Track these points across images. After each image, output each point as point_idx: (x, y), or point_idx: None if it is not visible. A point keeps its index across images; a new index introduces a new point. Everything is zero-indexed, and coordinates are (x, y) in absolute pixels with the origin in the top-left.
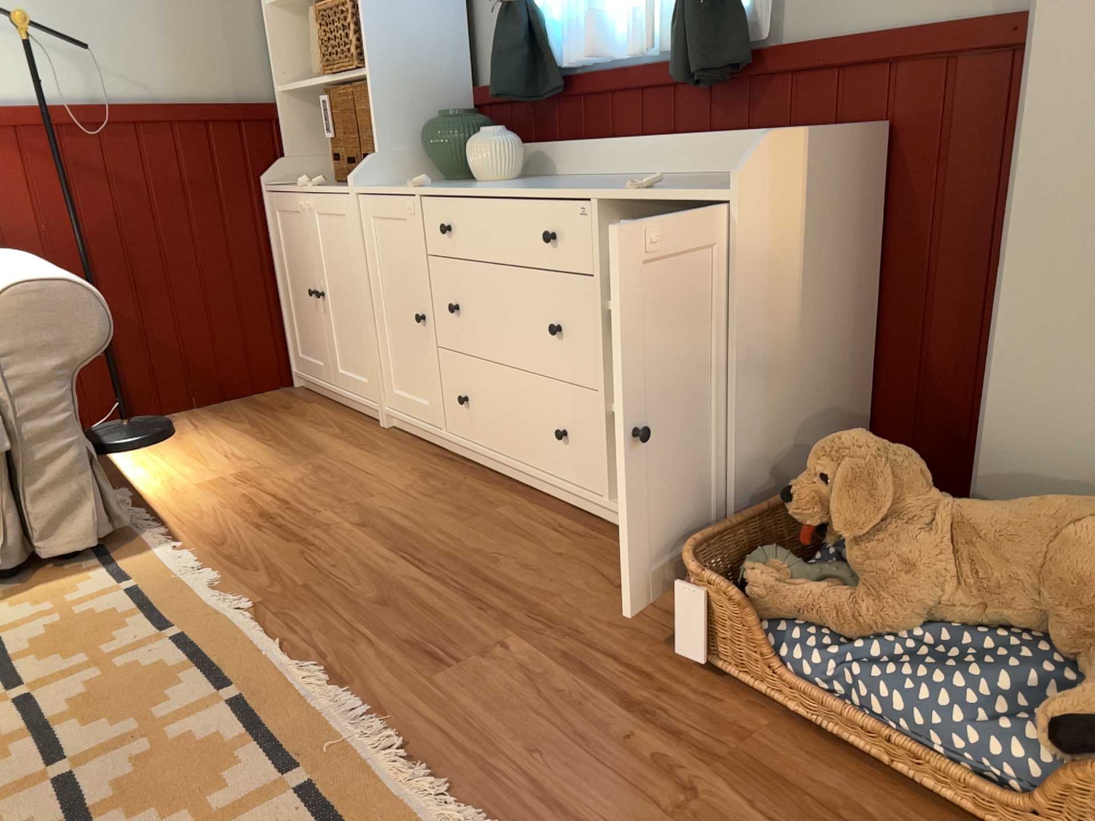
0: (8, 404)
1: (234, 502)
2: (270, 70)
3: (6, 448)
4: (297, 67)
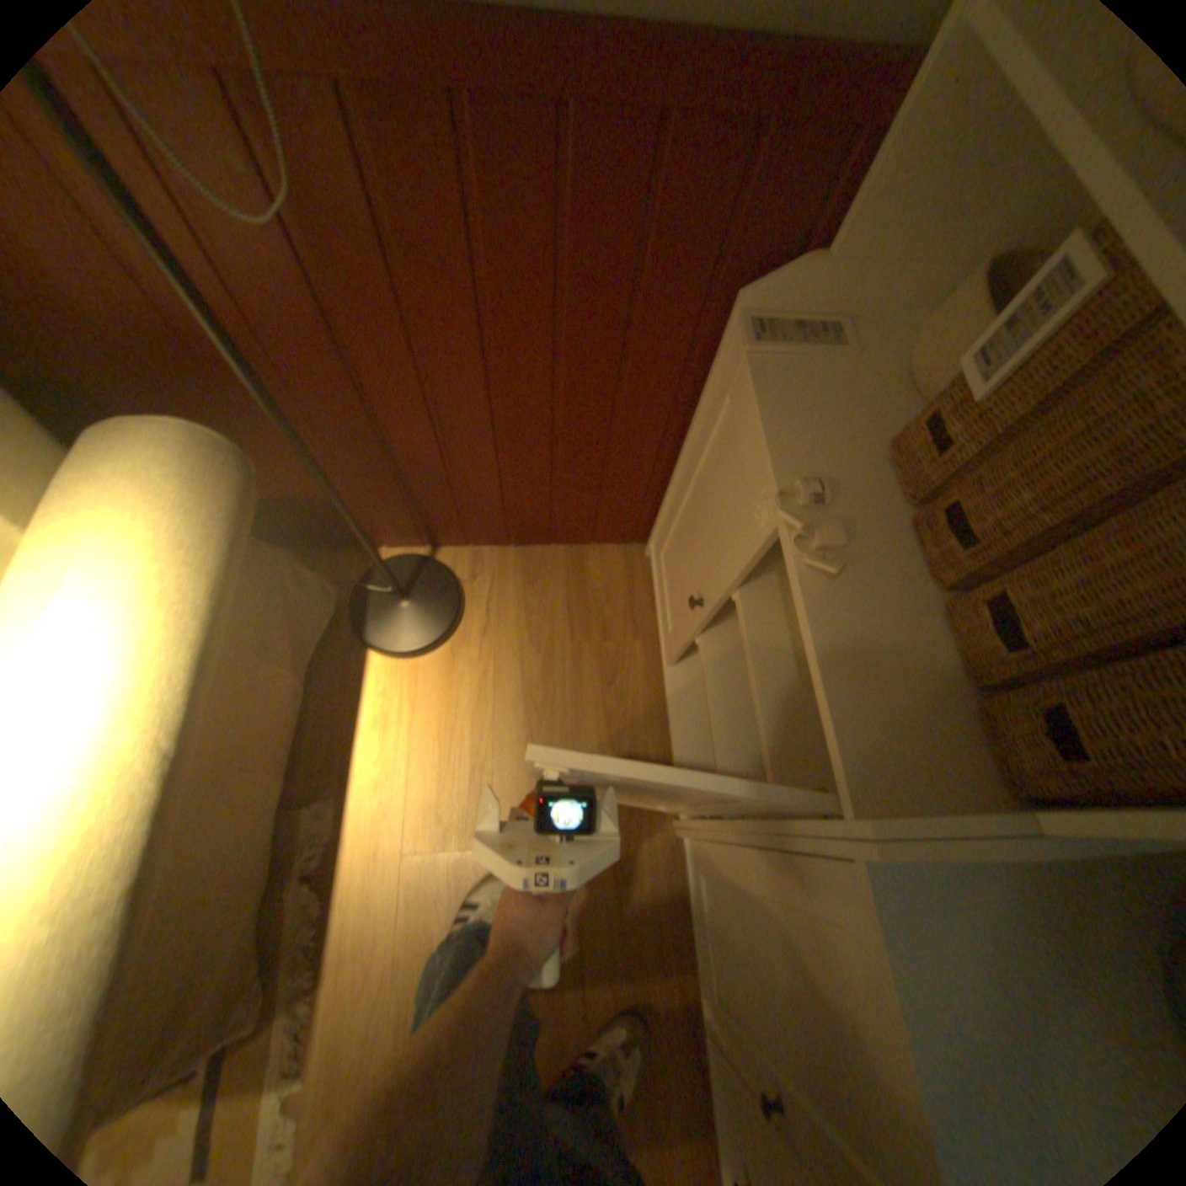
0: None
1: (410, 978)
2: None
3: None
4: None
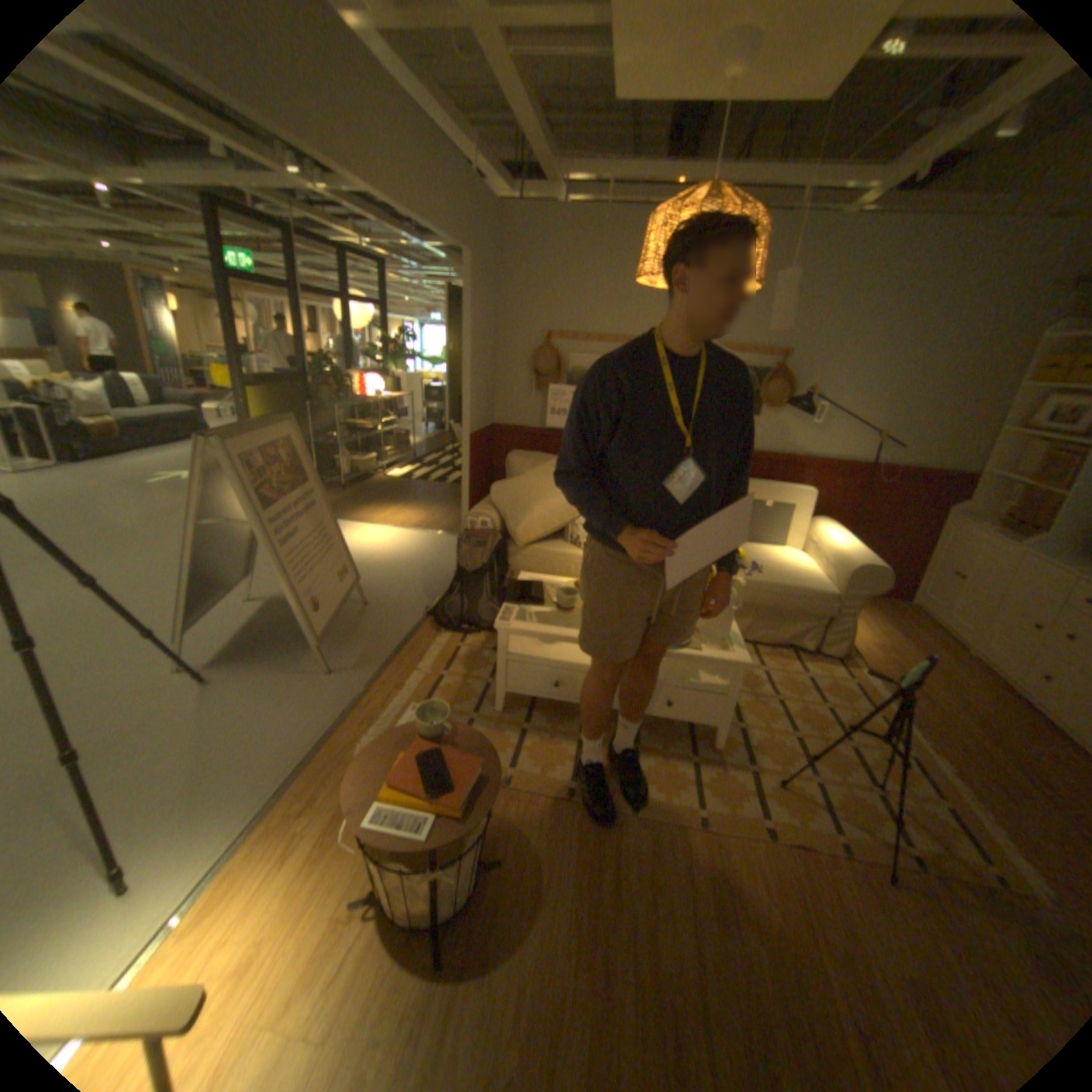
0: (841, 601)
1: (892, 663)
2: (986, 456)
3: (834, 616)
4: (1005, 459)
